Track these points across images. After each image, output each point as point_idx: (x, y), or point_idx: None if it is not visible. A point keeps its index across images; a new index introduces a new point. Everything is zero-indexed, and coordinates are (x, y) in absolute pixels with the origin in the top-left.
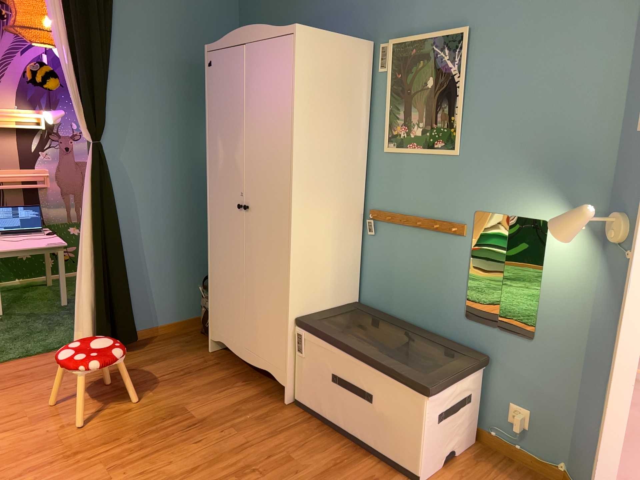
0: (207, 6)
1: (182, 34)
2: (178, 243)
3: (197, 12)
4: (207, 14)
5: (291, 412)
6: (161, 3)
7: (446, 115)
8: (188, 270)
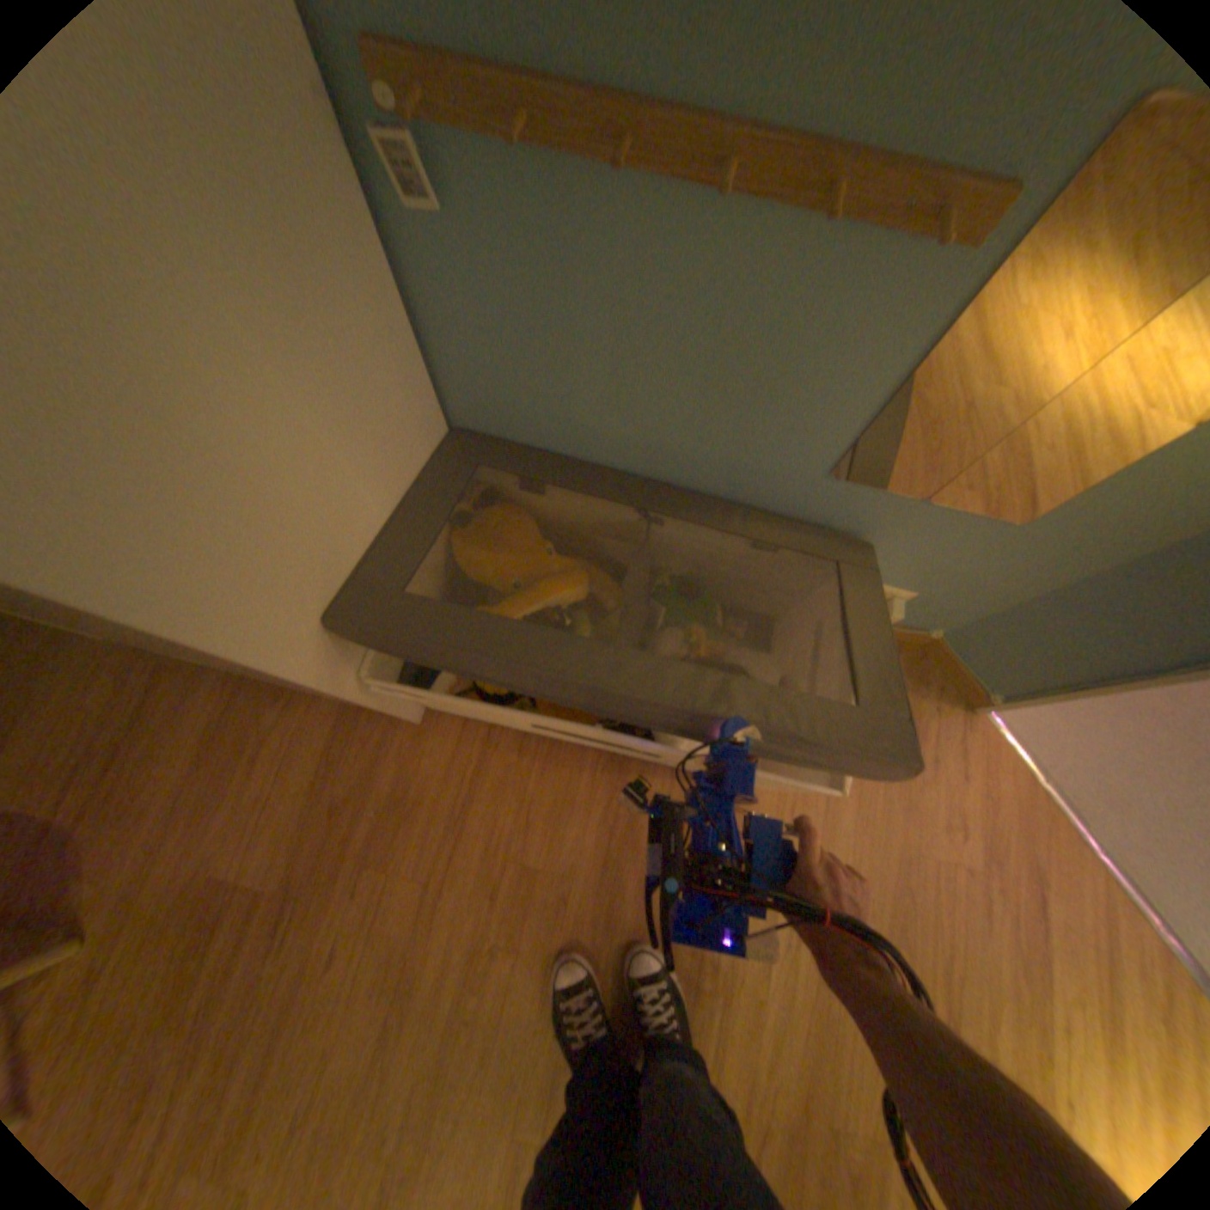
0: None
1: None
2: None
3: None
4: None
5: (443, 738)
6: None
7: None
8: None
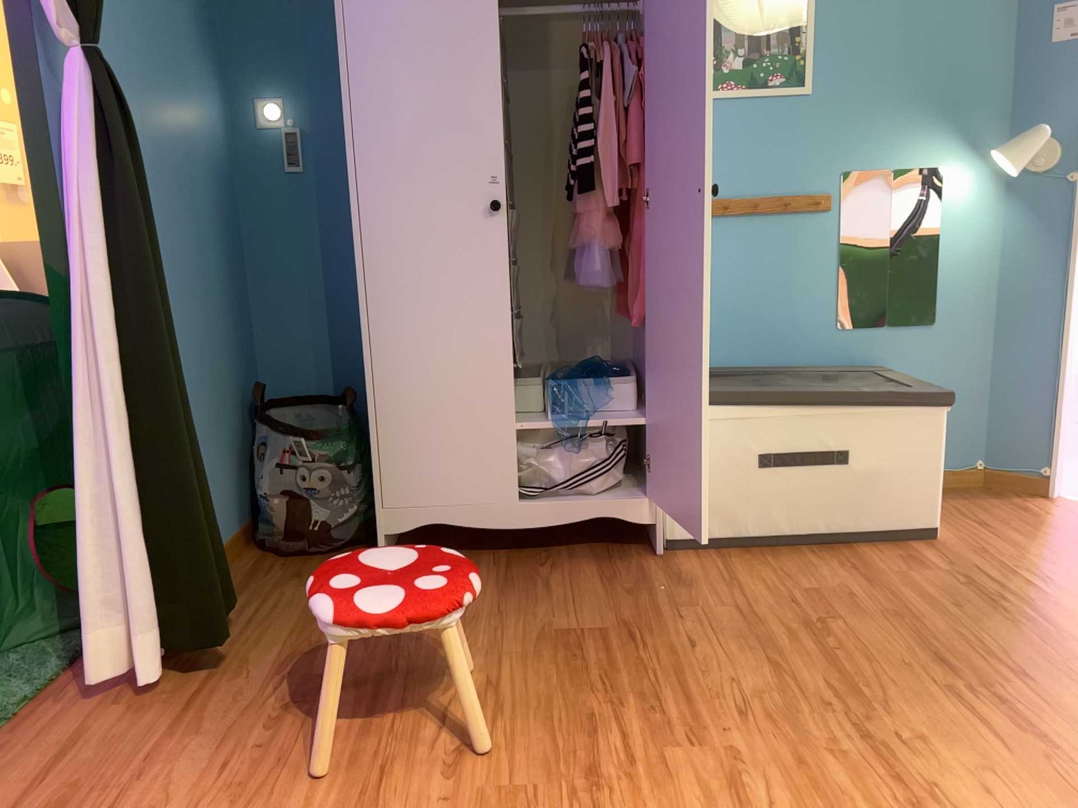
0: None
1: None
2: (195, 357)
3: None
4: None
5: (682, 559)
6: None
7: (787, 35)
8: (214, 422)
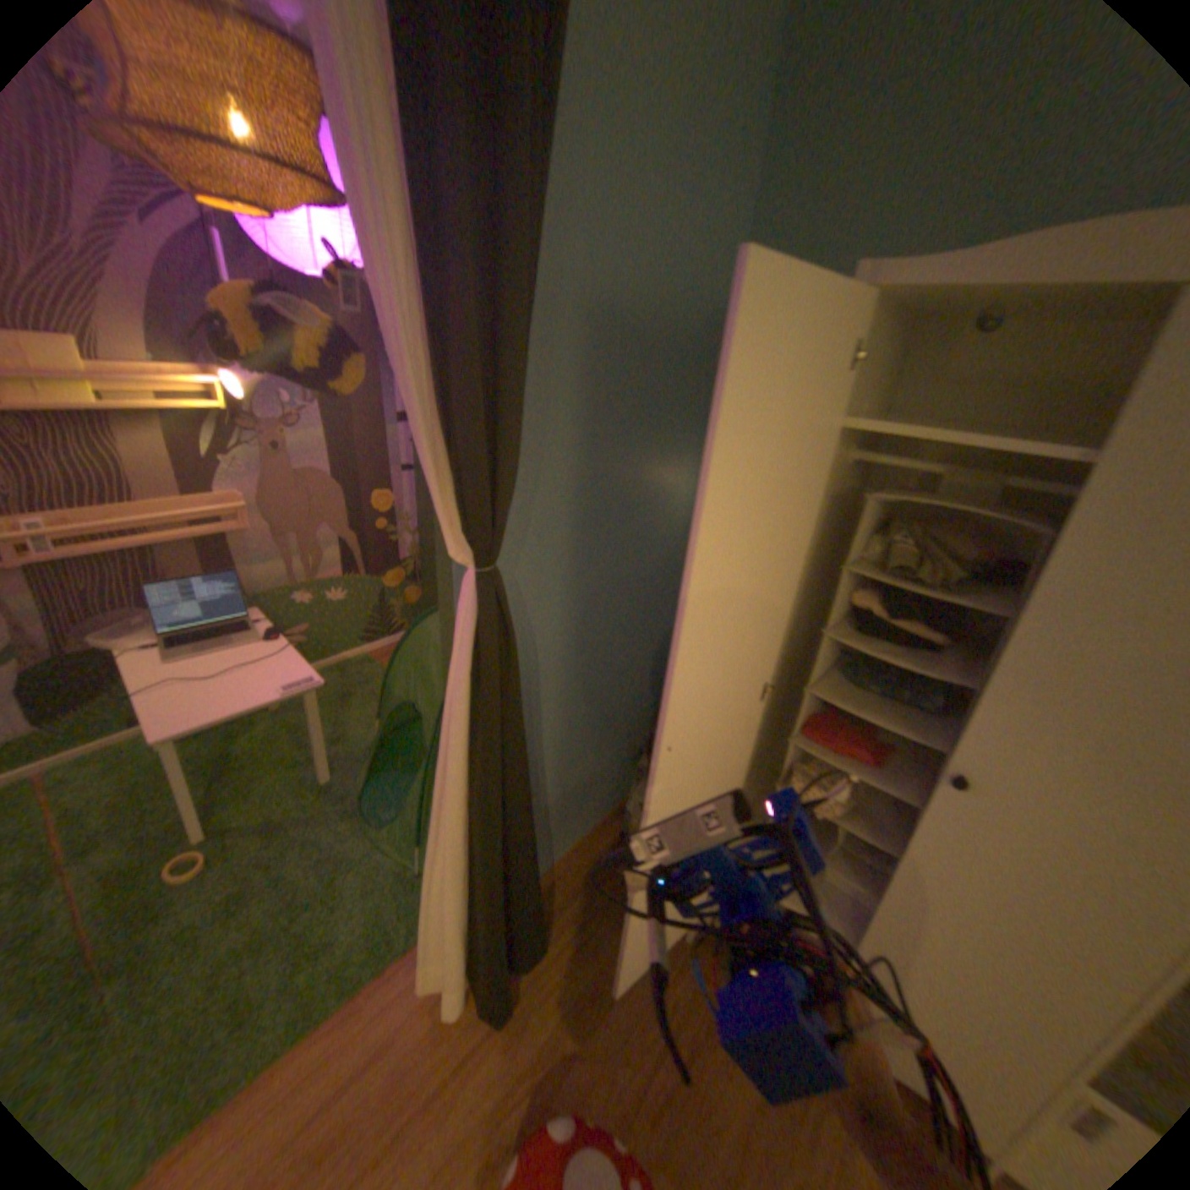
0: (722, 116)
1: (668, 202)
2: (599, 713)
3: (703, 132)
4: (718, 144)
5: None
6: (639, 84)
7: None
8: (607, 751)
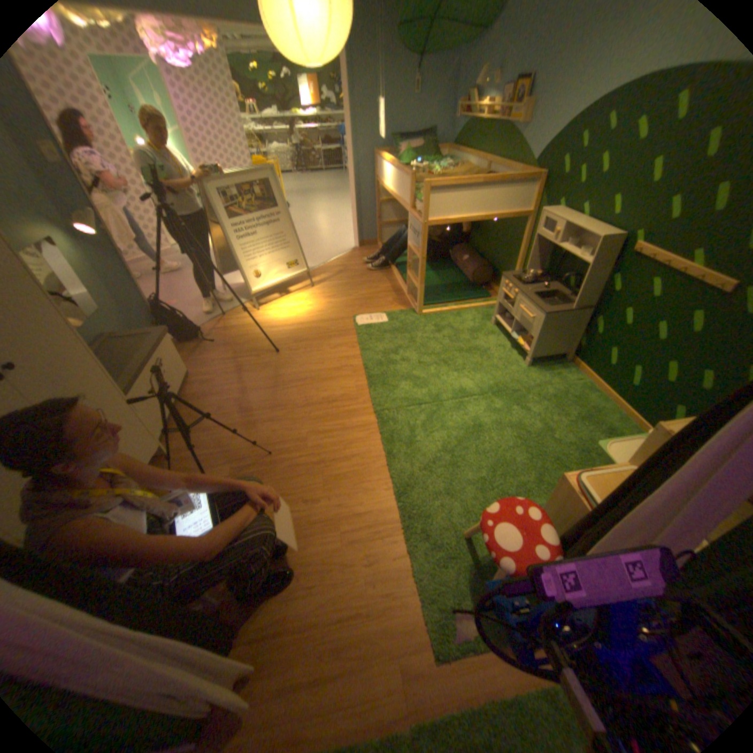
0: None
1: None
2: None
3: None
4: None
5: (171, 445)
6: None
7: None
8: None
